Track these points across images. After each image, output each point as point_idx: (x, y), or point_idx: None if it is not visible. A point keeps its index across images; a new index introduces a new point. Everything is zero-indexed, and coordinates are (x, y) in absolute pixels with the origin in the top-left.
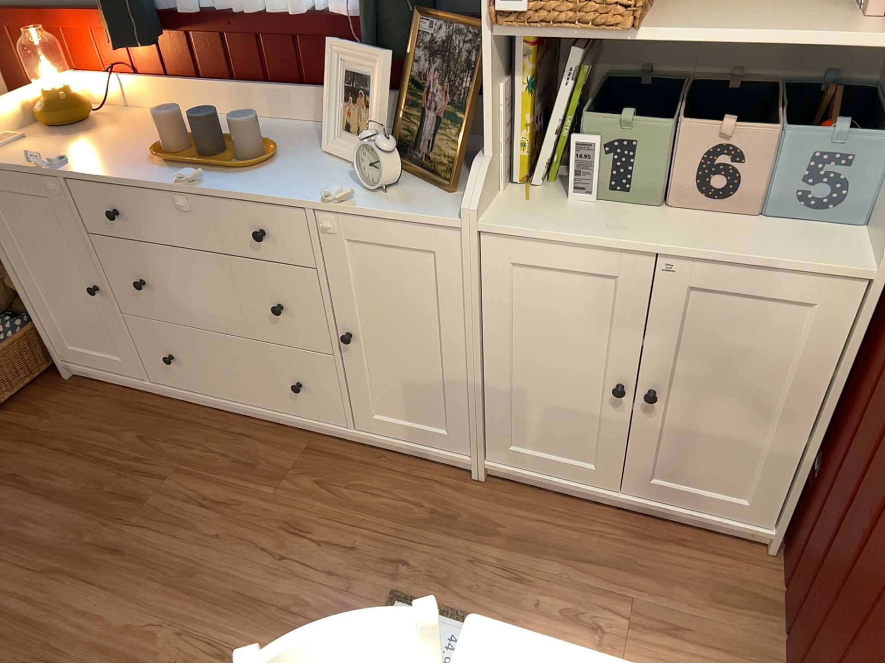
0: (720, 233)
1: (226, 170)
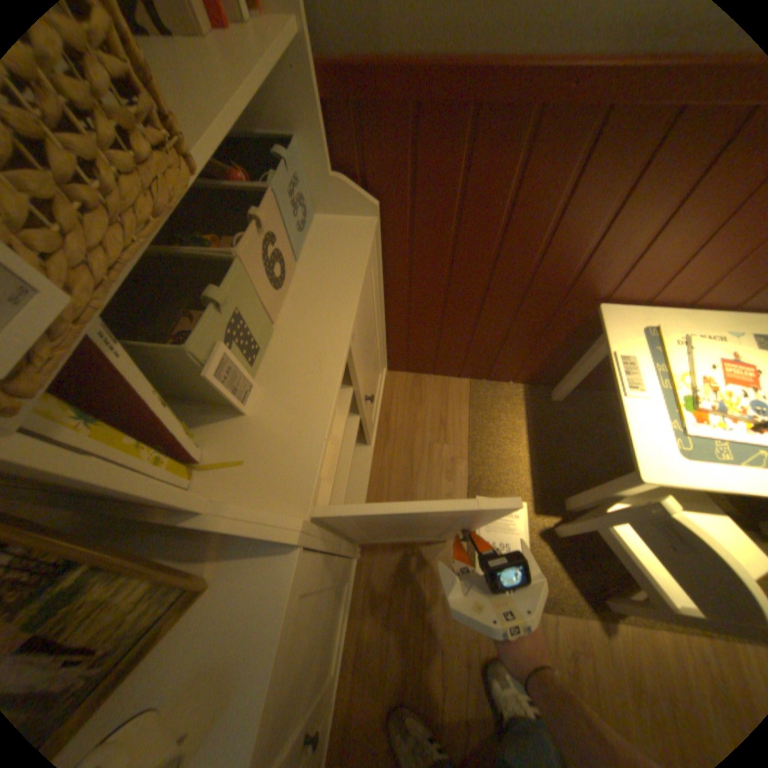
0: (321, 286)
1: None
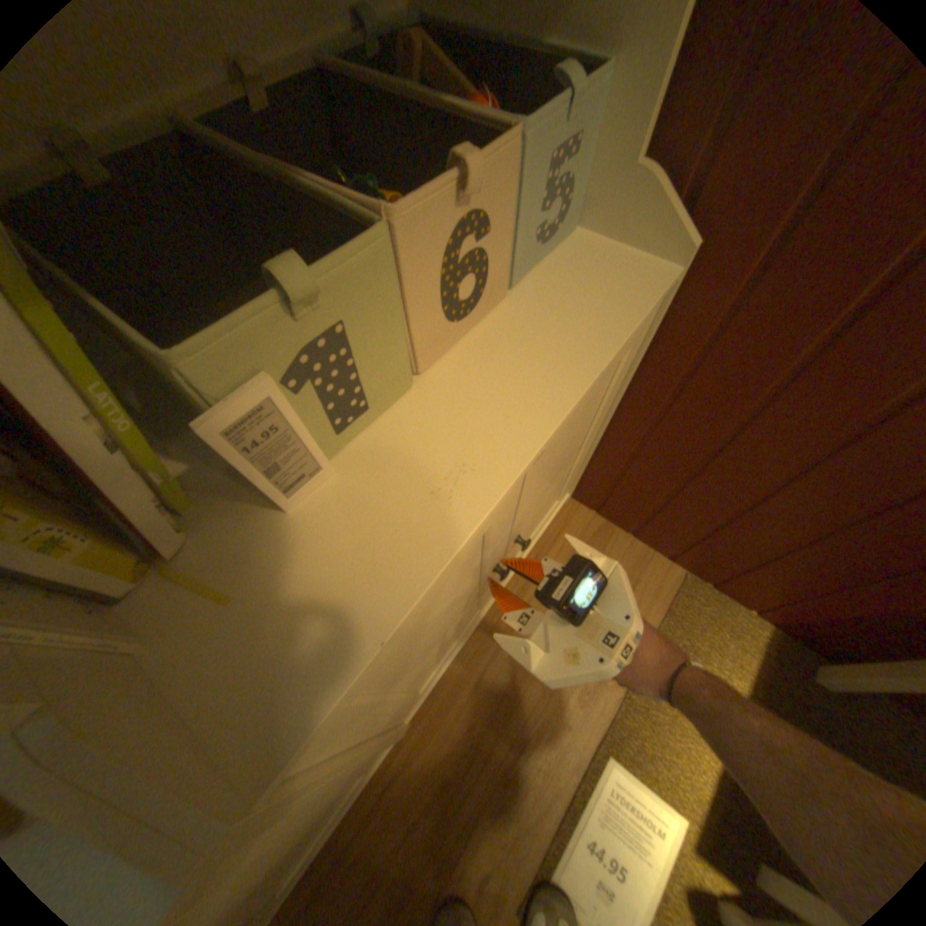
0: (529, 345)
1: None
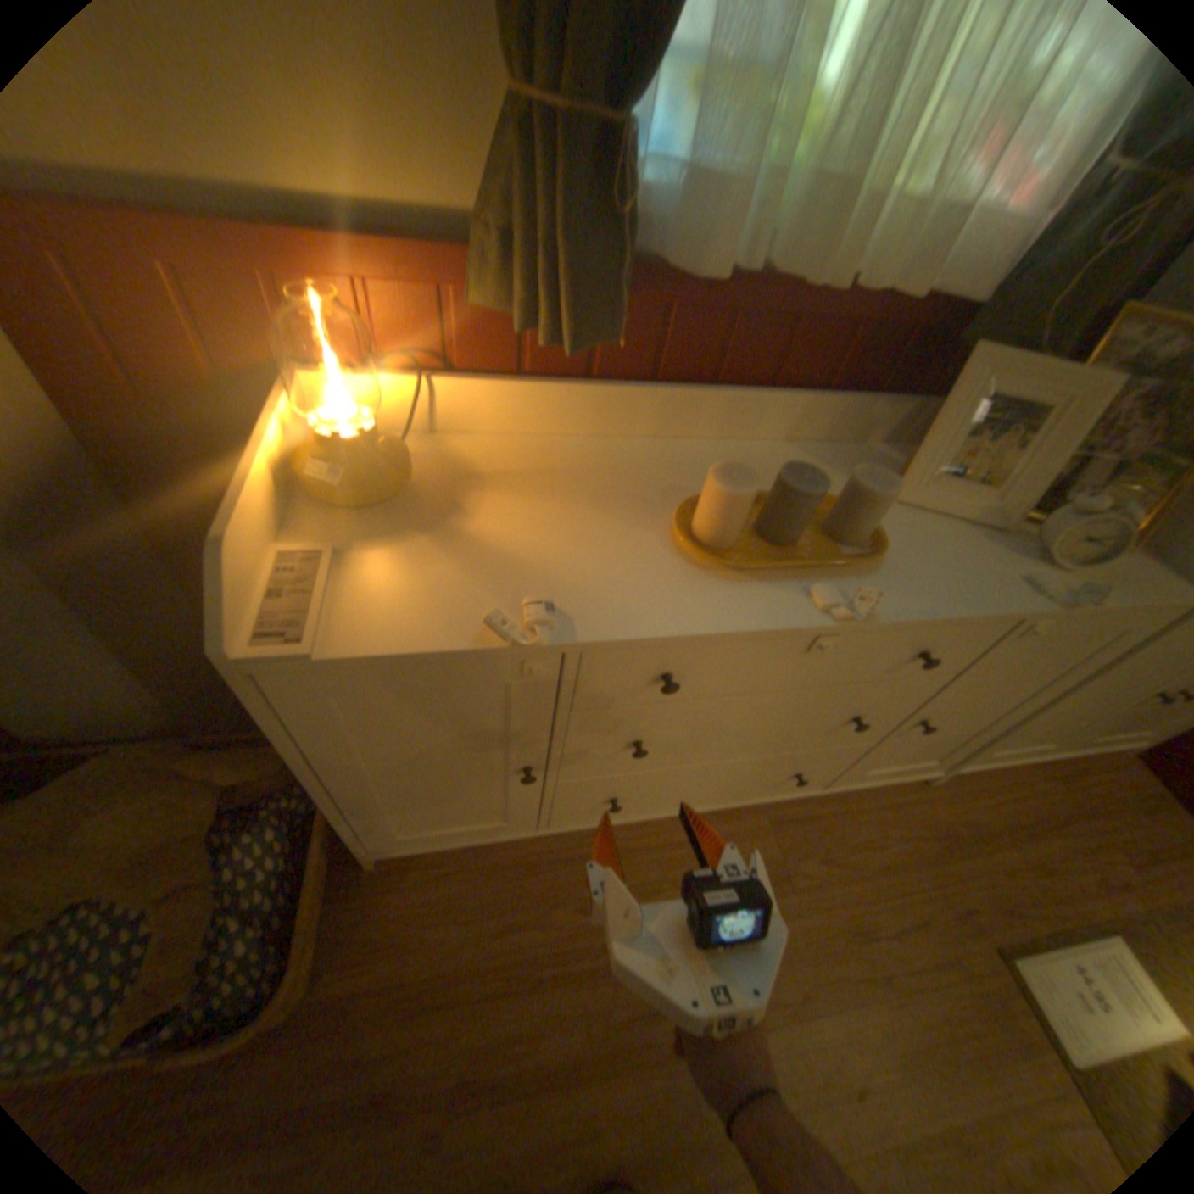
0: None
1: (842, 567)
